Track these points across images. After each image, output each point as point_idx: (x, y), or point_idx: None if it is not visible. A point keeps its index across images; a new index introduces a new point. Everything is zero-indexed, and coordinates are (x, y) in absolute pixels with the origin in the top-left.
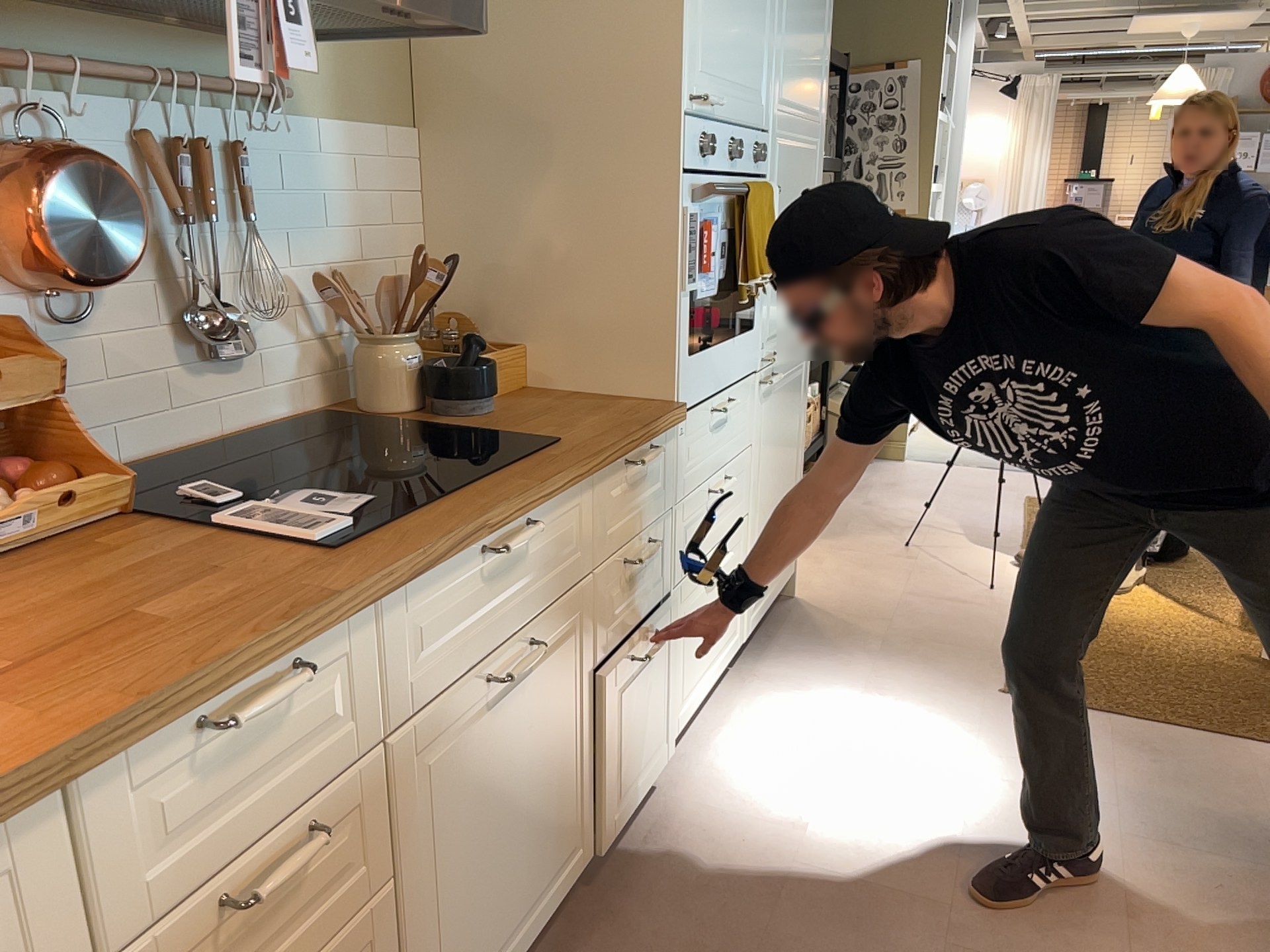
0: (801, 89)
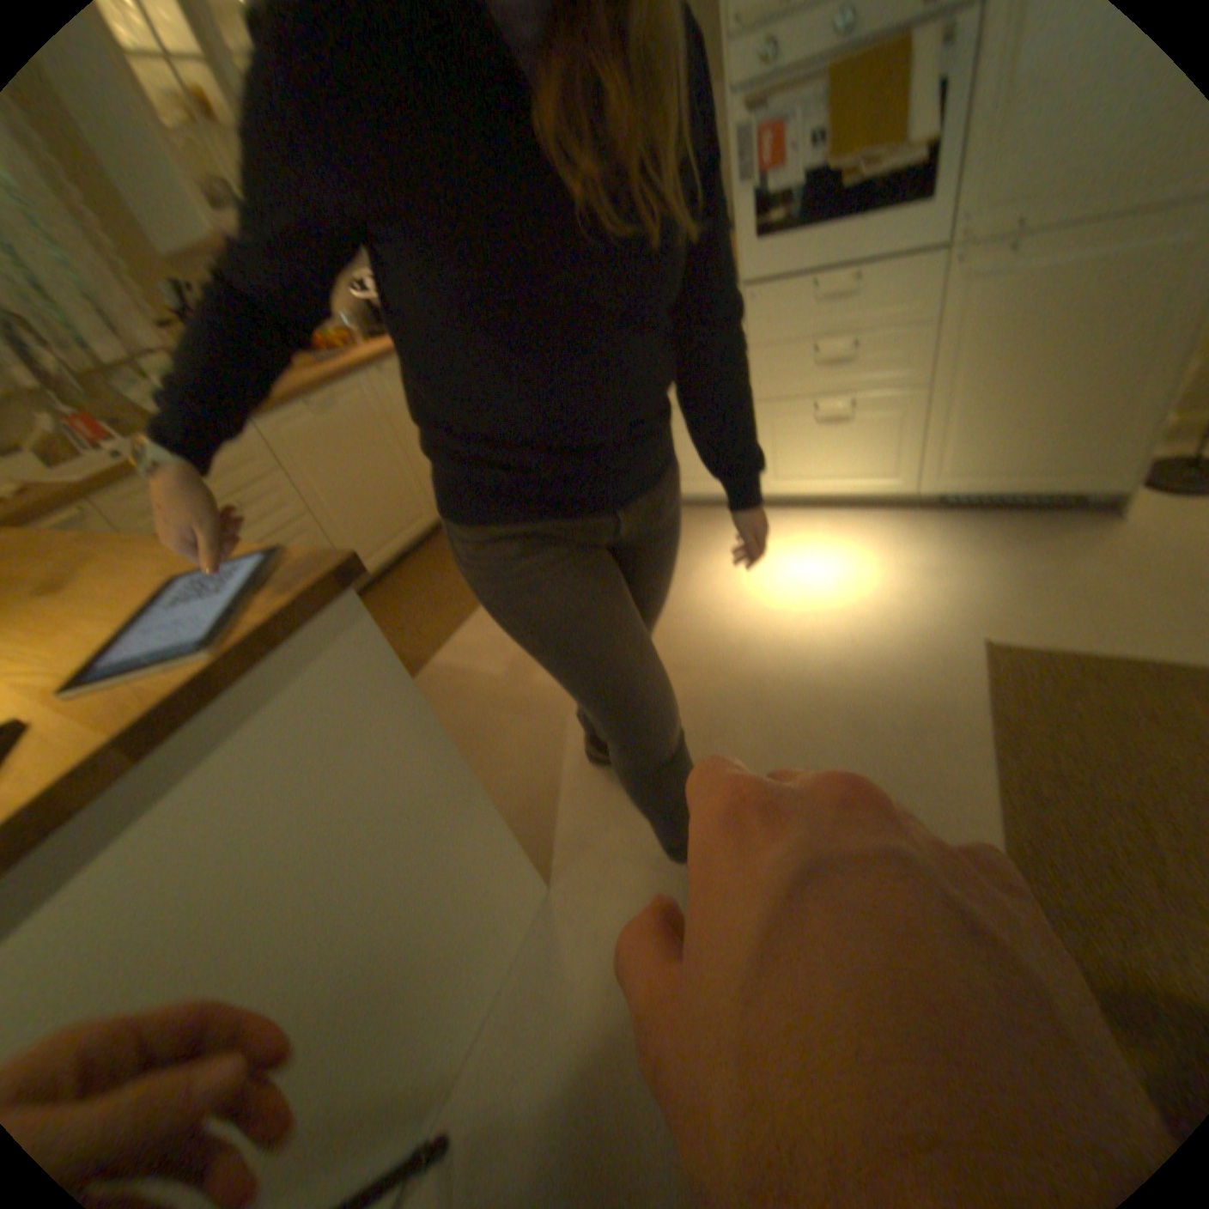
0: None
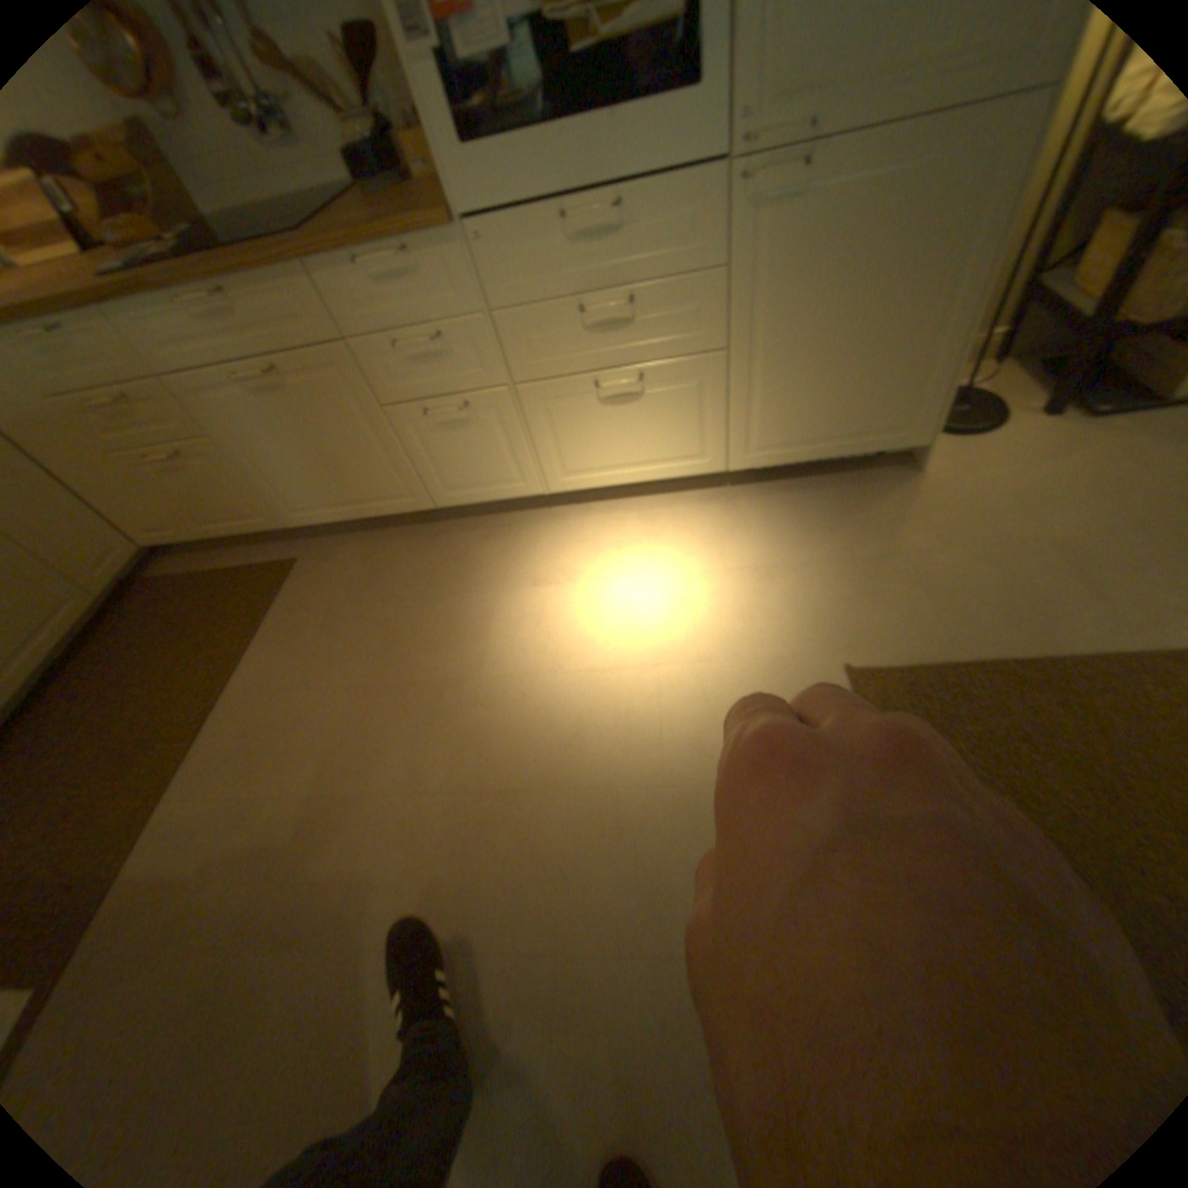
0: None
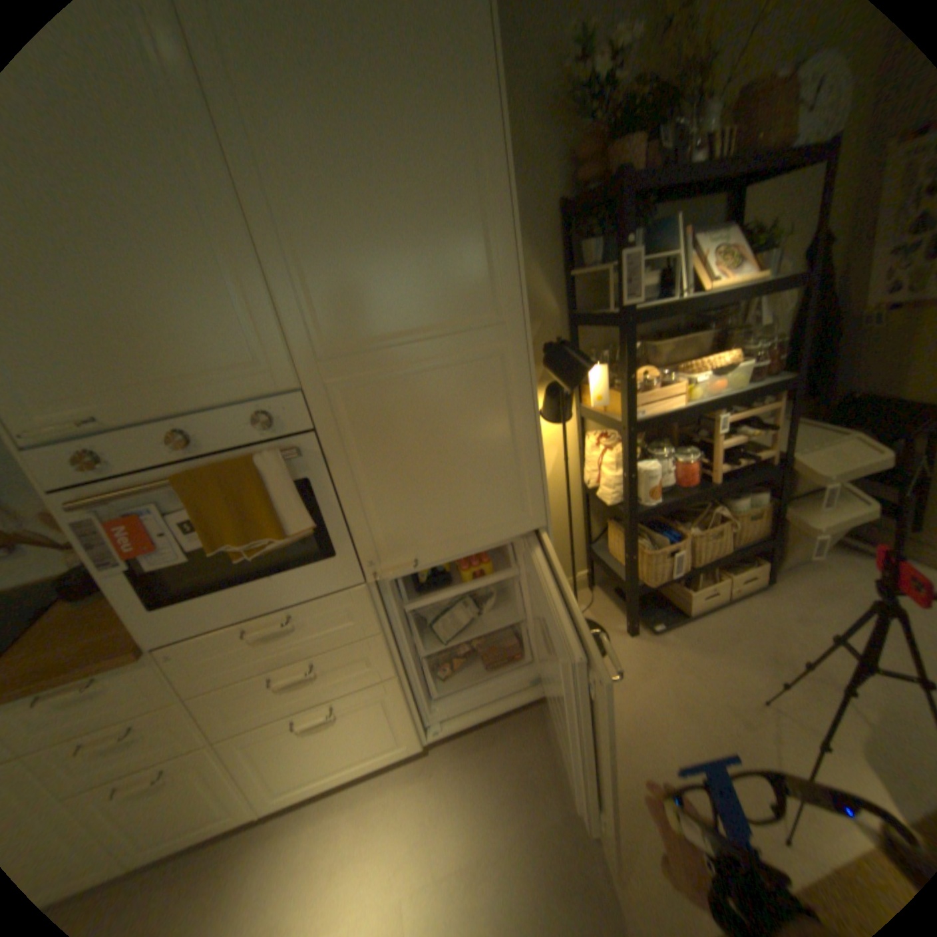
0: (397, 310)
